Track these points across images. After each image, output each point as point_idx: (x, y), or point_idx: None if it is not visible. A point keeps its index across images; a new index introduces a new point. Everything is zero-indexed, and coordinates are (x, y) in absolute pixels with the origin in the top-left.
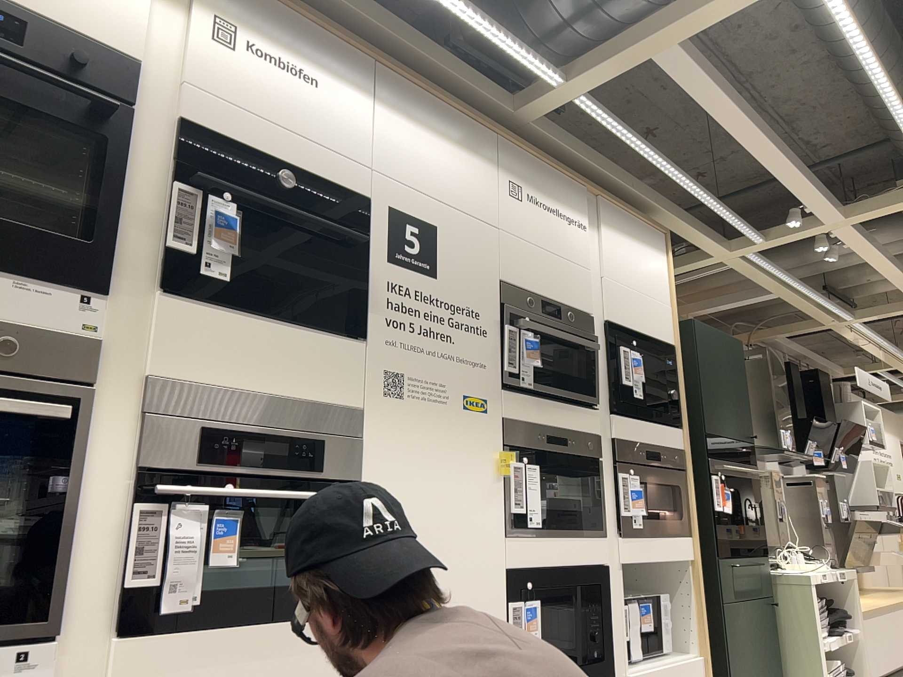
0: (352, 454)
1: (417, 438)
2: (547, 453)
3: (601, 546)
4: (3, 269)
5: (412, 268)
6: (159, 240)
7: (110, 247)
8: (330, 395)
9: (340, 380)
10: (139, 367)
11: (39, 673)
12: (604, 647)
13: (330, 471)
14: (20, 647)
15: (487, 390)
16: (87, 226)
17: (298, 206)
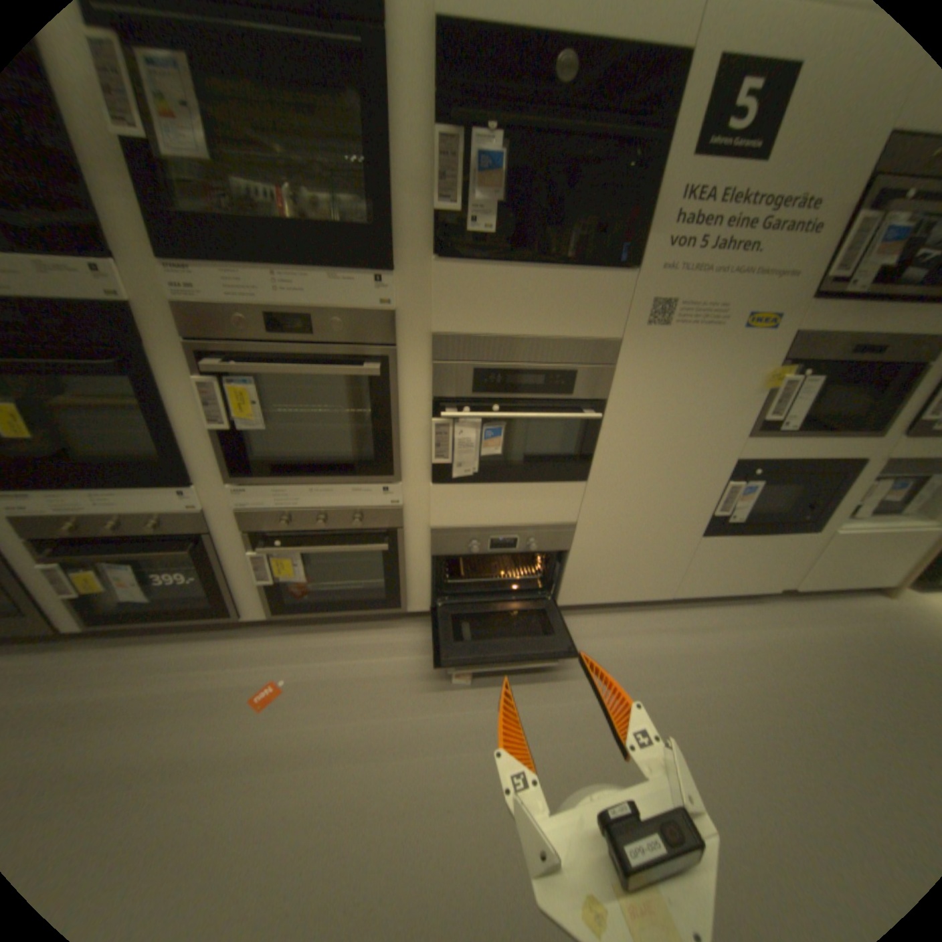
0: (601, 379)
1: (674, 361)
2: (848, 357)
3: (868, 445)
4: (316, 266)
5: (730, 157)
6: (426, 203)
7: (387, 222)
8: (589, 330)
9: (600, 315)
10: (425, 325)
11: (395, 495)
12: (820, 515)
13: (578, 393)
14: (384, 483)
15: (787, 302)
16: (370, 201)
17: (580, 105)
